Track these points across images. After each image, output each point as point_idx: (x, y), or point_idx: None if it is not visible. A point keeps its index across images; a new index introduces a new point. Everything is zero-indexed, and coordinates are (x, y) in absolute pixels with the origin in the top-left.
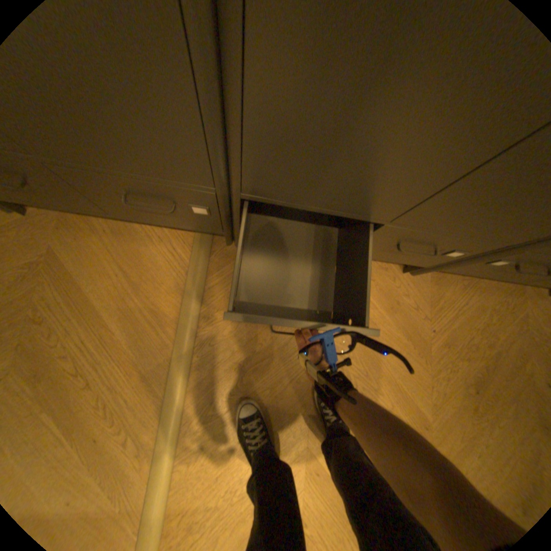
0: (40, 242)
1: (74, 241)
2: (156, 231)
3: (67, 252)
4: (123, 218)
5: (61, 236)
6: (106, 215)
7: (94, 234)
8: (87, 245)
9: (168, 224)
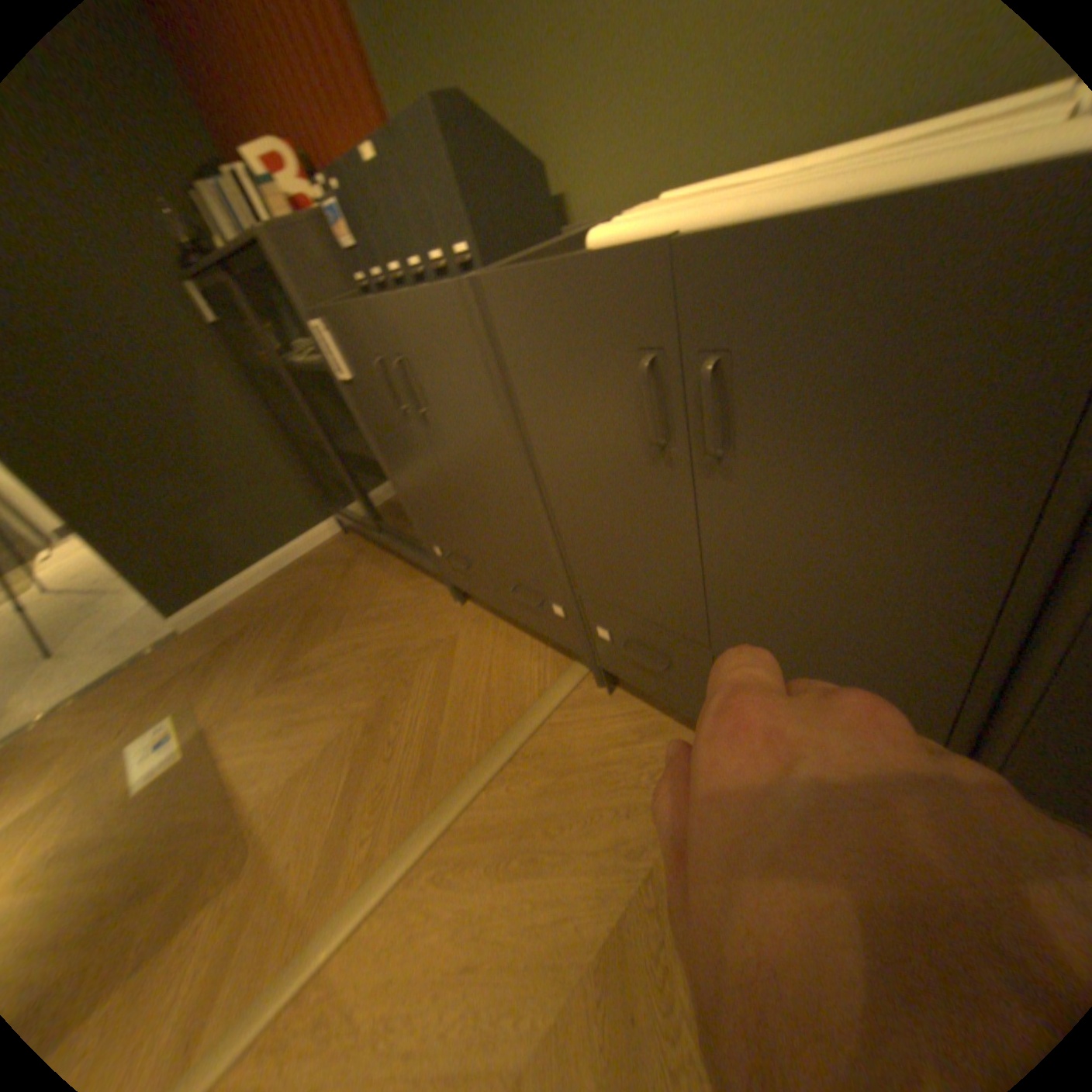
0: (457, 626)
1: (478, 632)
2: (542, 647)
3: (467, 639)
4: (516, 617)
5: (473, 626)
6: (506, 611)
7: (494, 632)
8: (483, 639)
9: (544, 629)
